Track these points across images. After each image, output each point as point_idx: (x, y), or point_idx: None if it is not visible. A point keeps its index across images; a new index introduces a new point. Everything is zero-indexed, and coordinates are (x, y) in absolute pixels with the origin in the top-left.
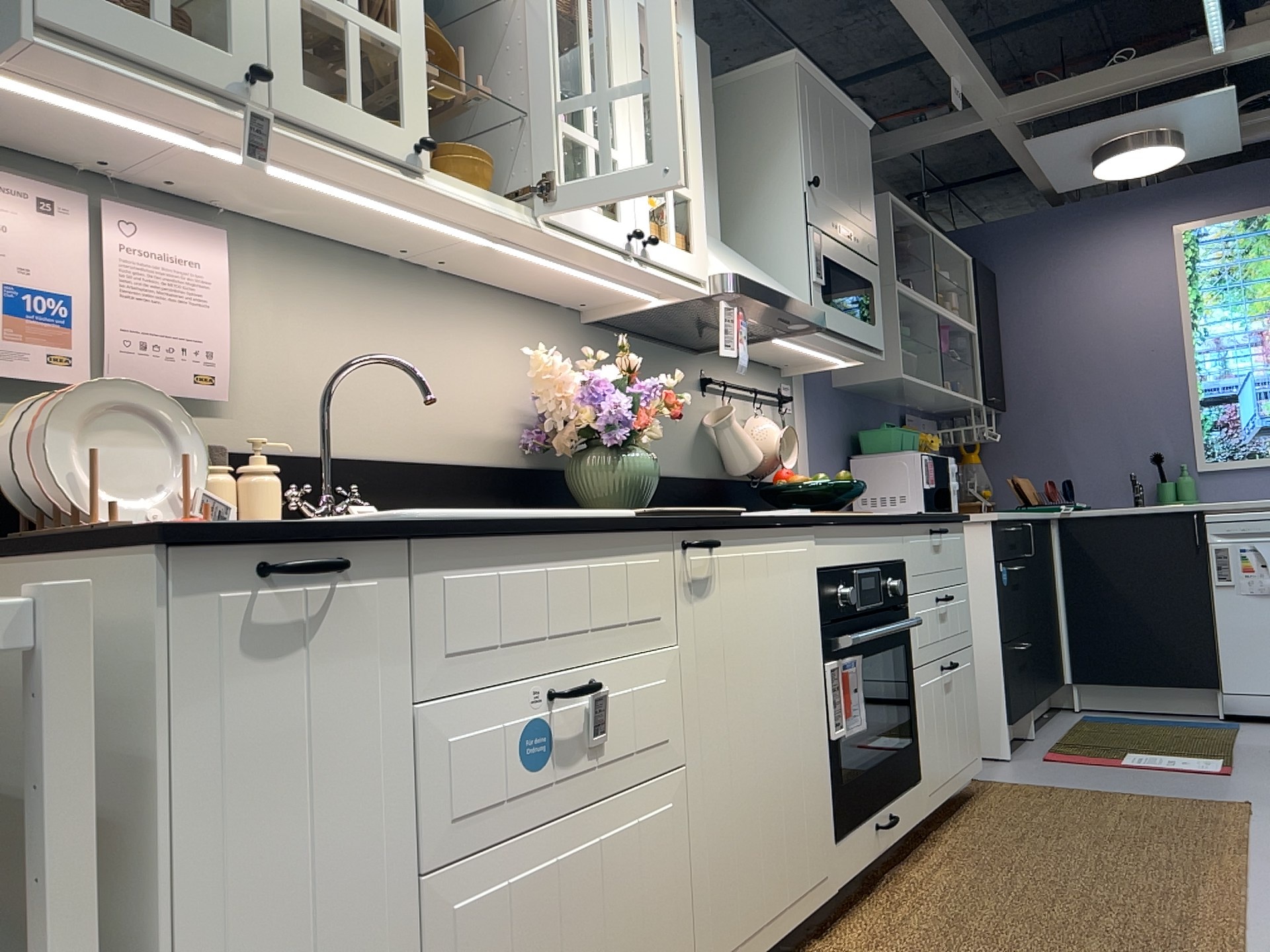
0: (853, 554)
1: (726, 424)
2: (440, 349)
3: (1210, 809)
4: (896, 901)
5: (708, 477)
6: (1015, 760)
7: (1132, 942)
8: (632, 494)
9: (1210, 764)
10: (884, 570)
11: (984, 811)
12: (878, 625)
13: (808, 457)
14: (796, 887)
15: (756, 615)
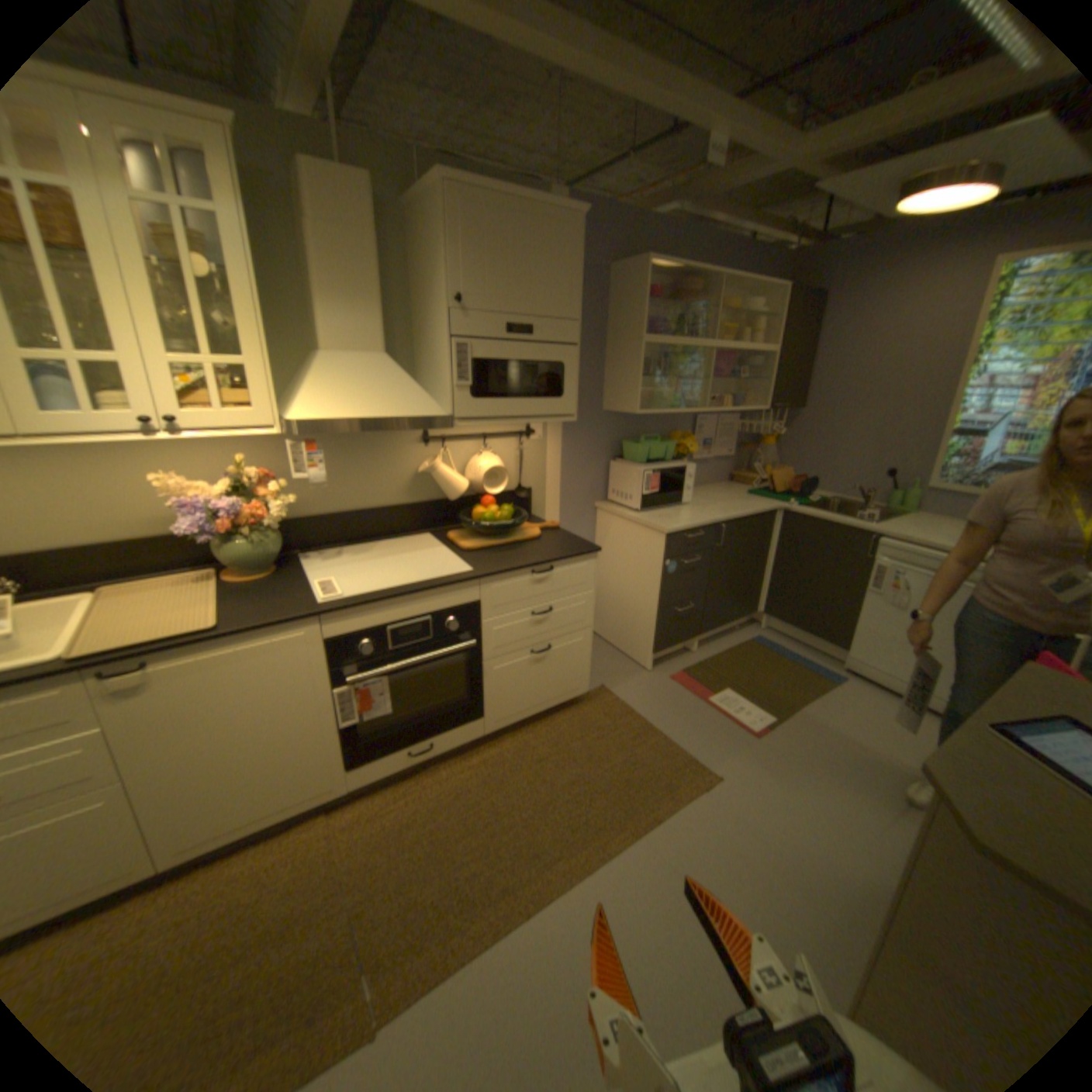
0: (385, 617)
1: (430, 471)
2: (111, 471)
3: (685, 778)
4: (407, 793)
5: (426, 500)
6: (651, 674)
7: (452, 897)
8: (248, 562)
9: (760, 724)
10: (440, 614)
11: (560, 724)
12: (425, 649)
13: (556, 467)
14: (286, 802)
15: (219, 687)
